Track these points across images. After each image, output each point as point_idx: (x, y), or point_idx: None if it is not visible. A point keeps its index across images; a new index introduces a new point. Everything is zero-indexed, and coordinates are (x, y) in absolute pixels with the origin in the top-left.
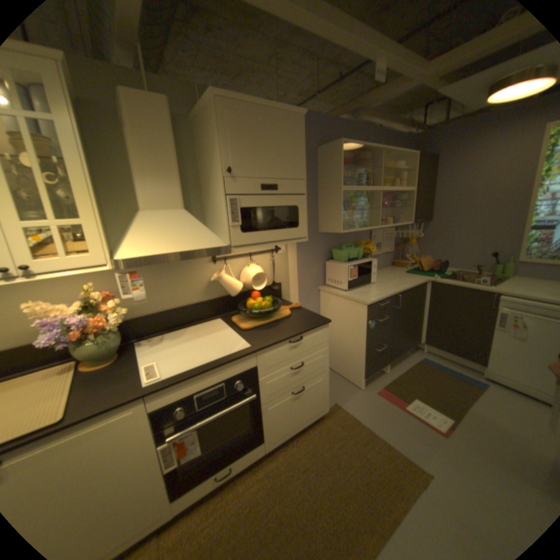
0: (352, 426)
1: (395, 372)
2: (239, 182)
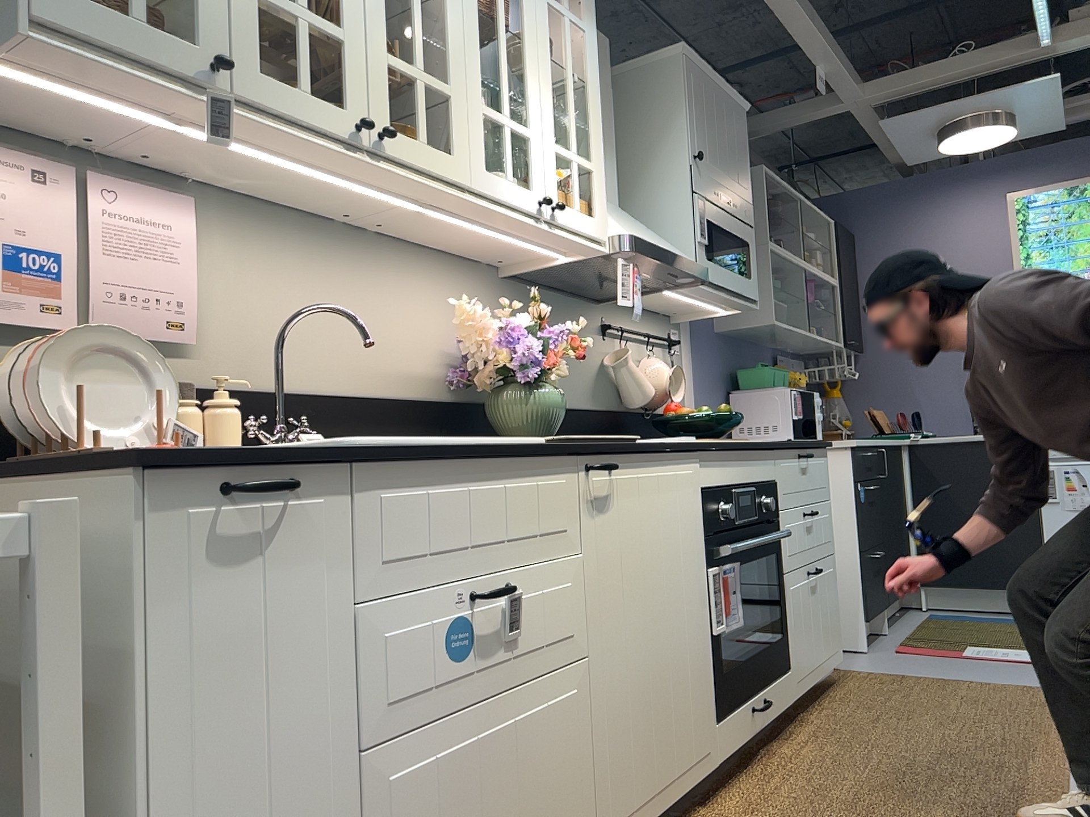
0: (897, 678)
1: (897, 630)
2: (705, 179)
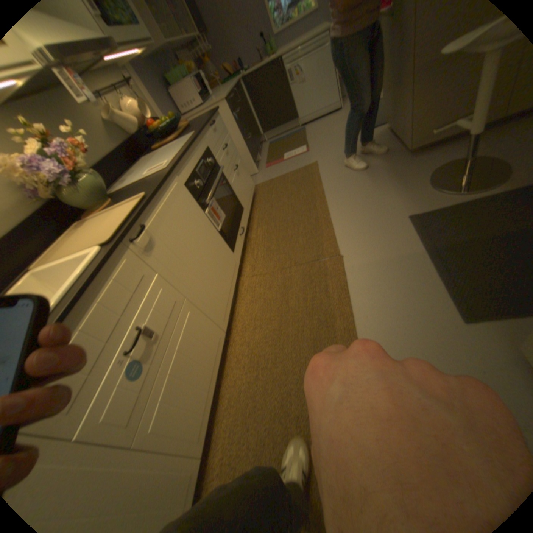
0: (271, 181)
1: (263, 155)
2: None
